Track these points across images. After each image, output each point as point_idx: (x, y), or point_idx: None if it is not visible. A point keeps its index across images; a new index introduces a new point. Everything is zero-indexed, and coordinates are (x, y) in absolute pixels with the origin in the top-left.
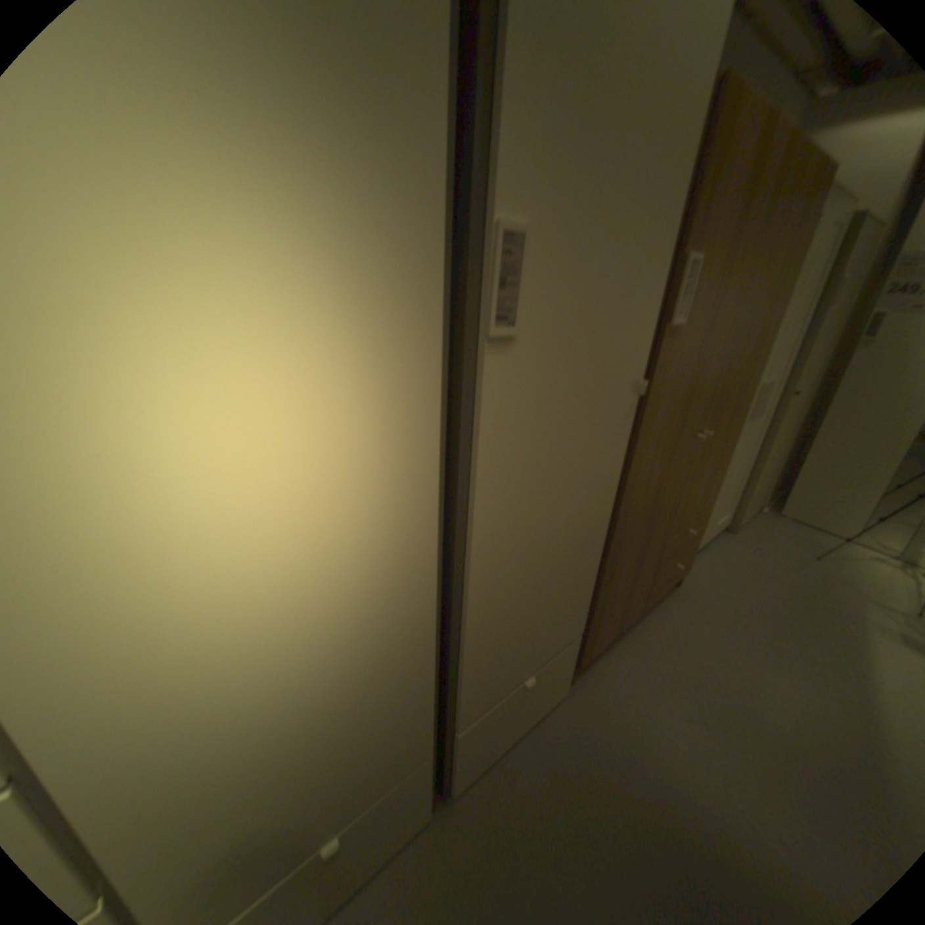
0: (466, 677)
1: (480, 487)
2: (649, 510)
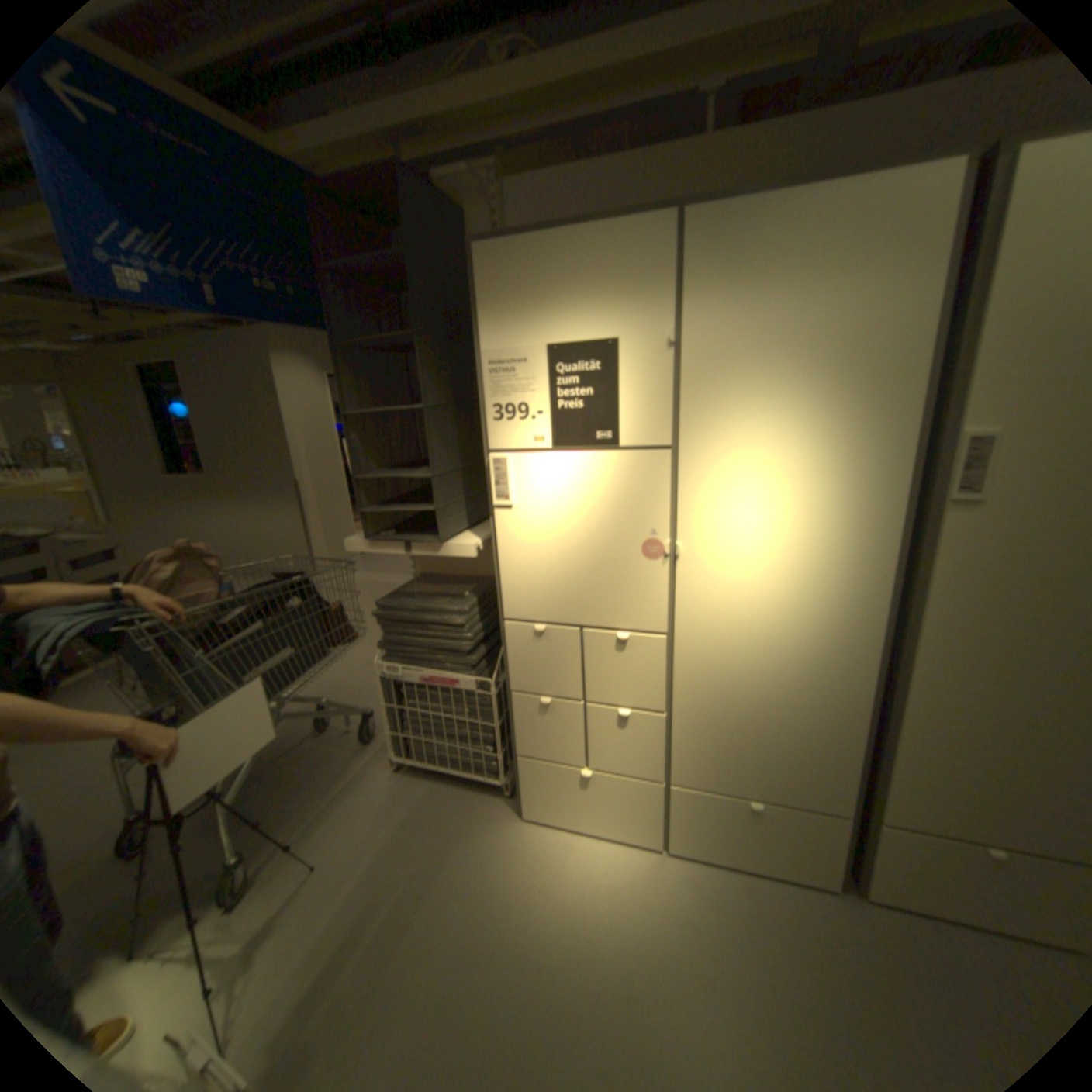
0: (902, 773)
1: (935, 605)
2: None
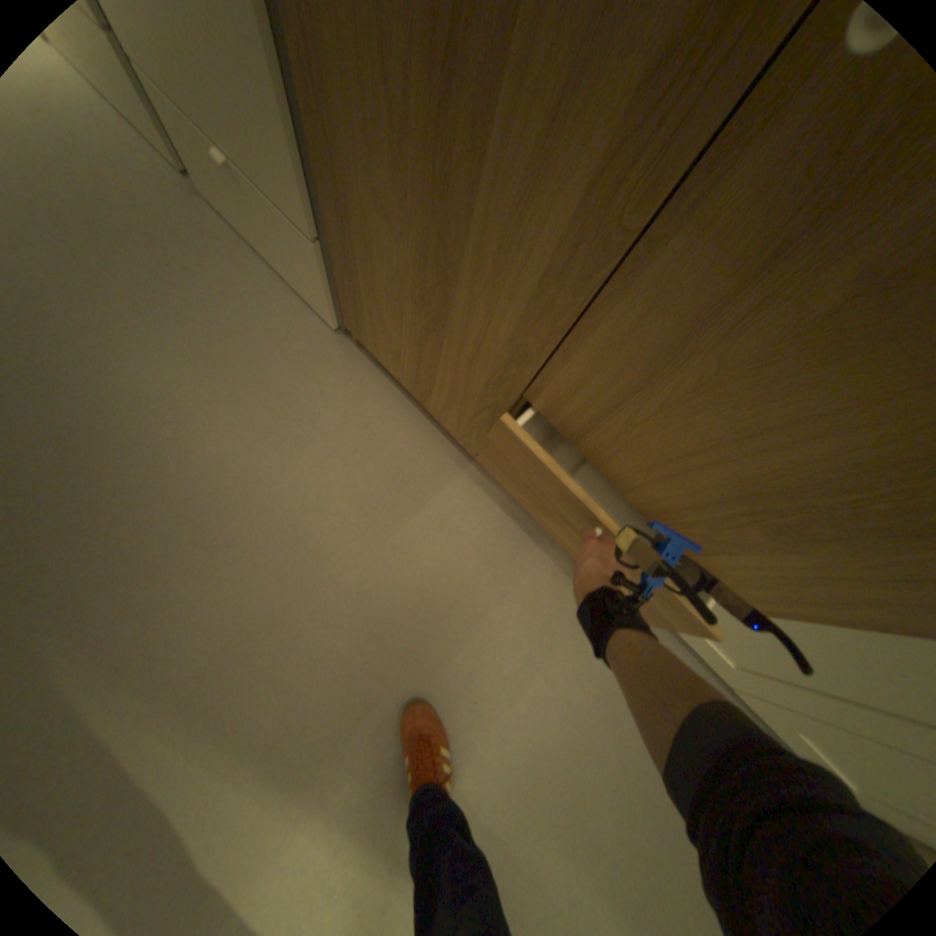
0: None
1: None
2: (421, 112)
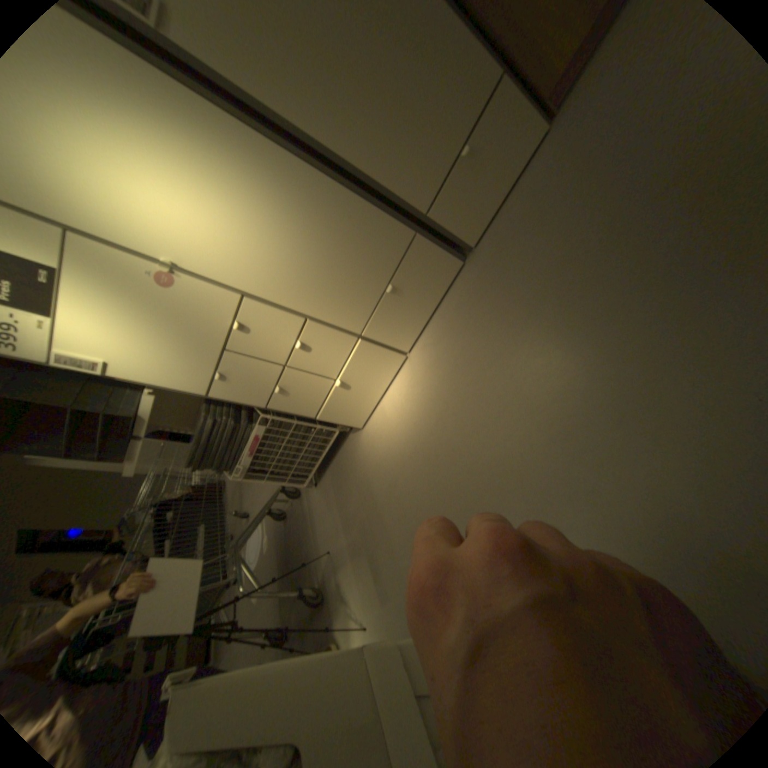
0: (391, 183)
1: (259, 92)
2: None
